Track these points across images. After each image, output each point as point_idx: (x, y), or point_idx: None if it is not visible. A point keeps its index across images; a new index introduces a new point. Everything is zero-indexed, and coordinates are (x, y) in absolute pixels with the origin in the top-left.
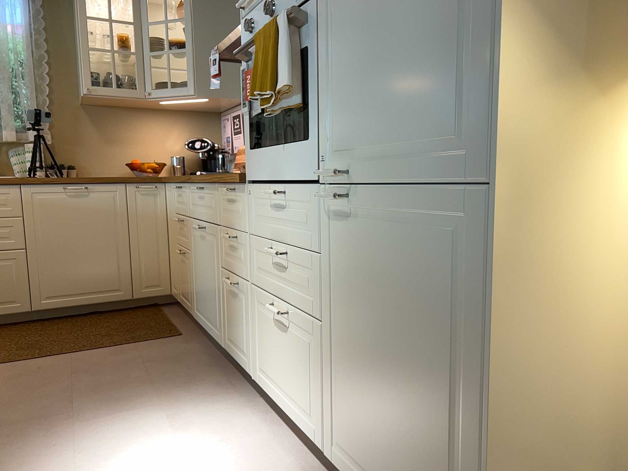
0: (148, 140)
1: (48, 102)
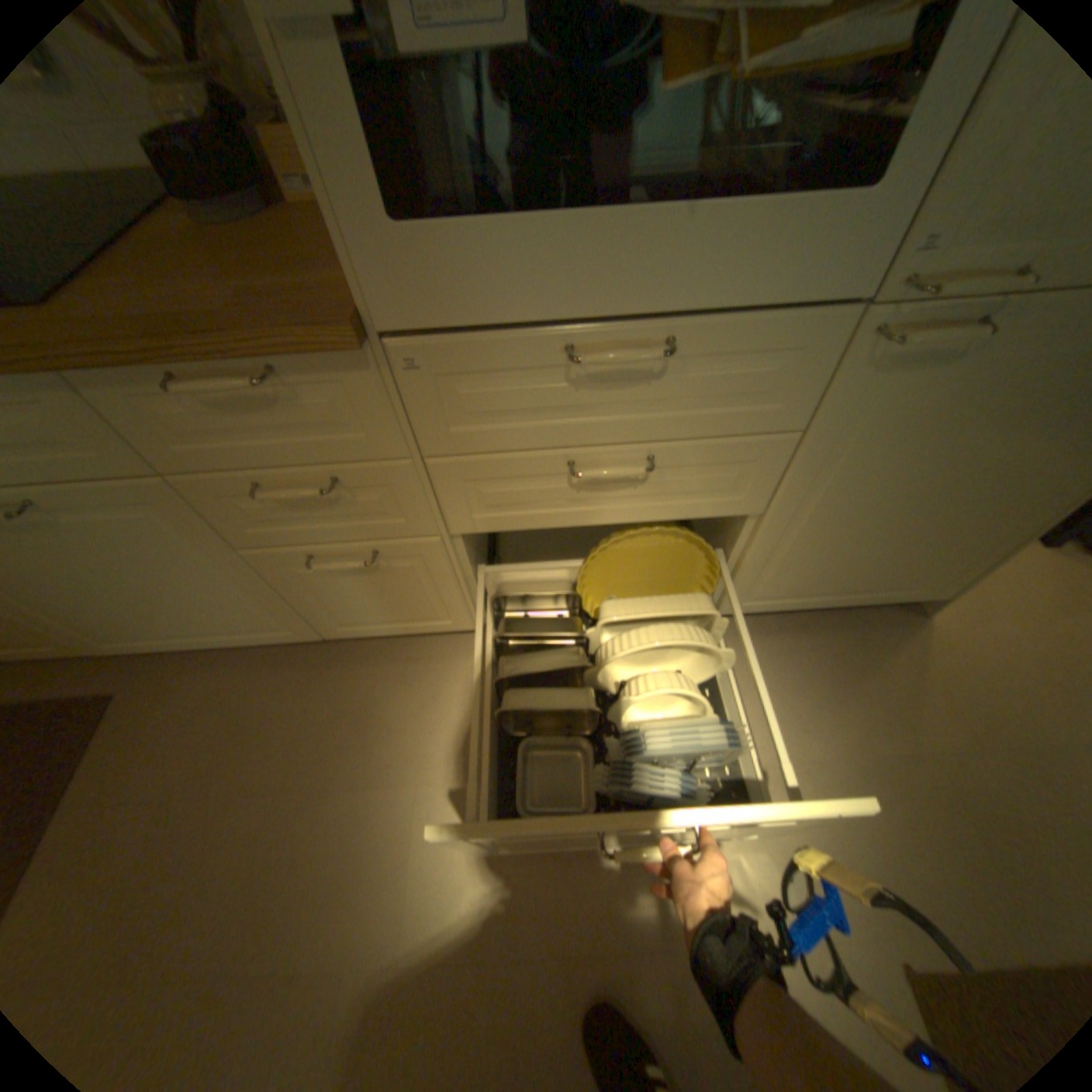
0: None
1: None
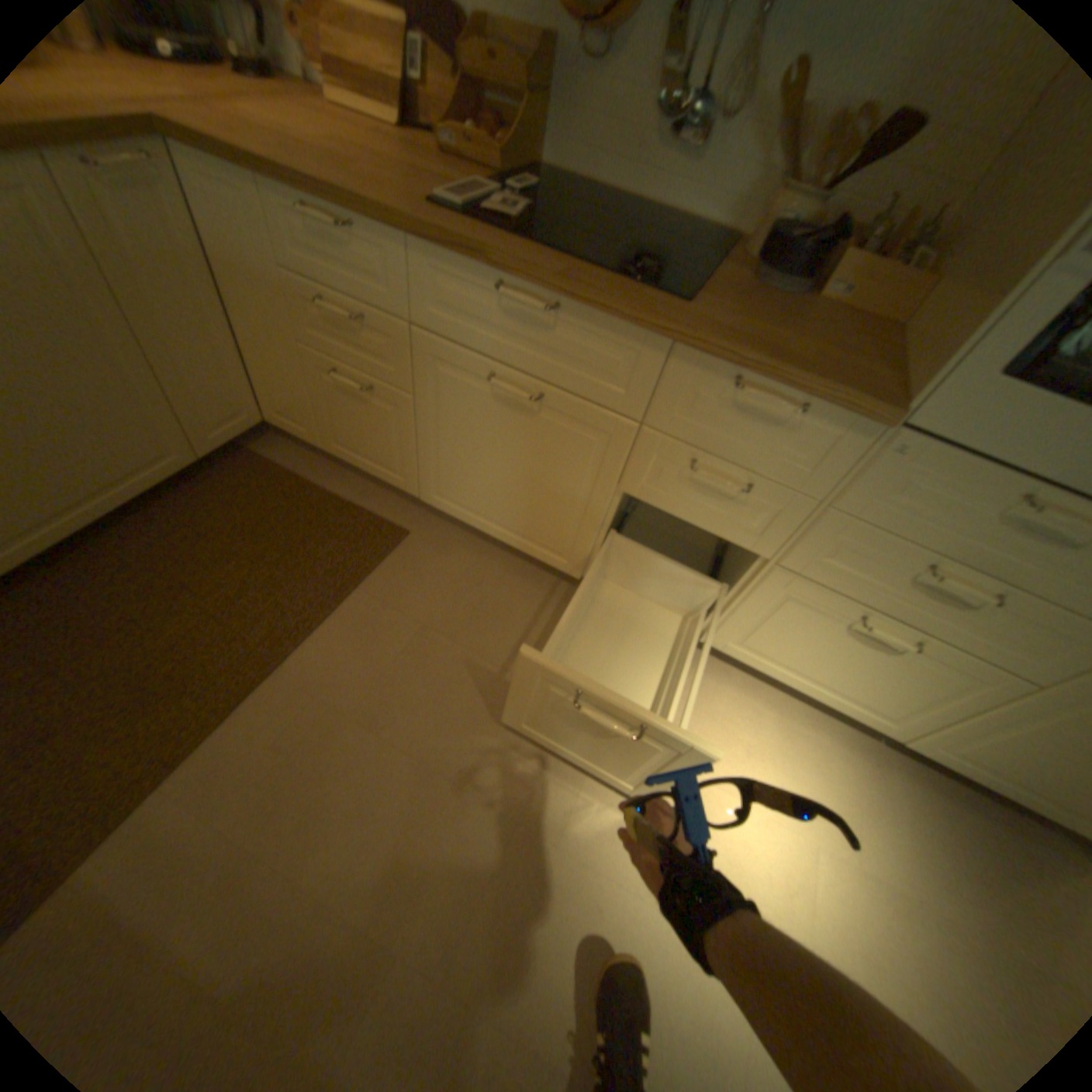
0: None
1: None
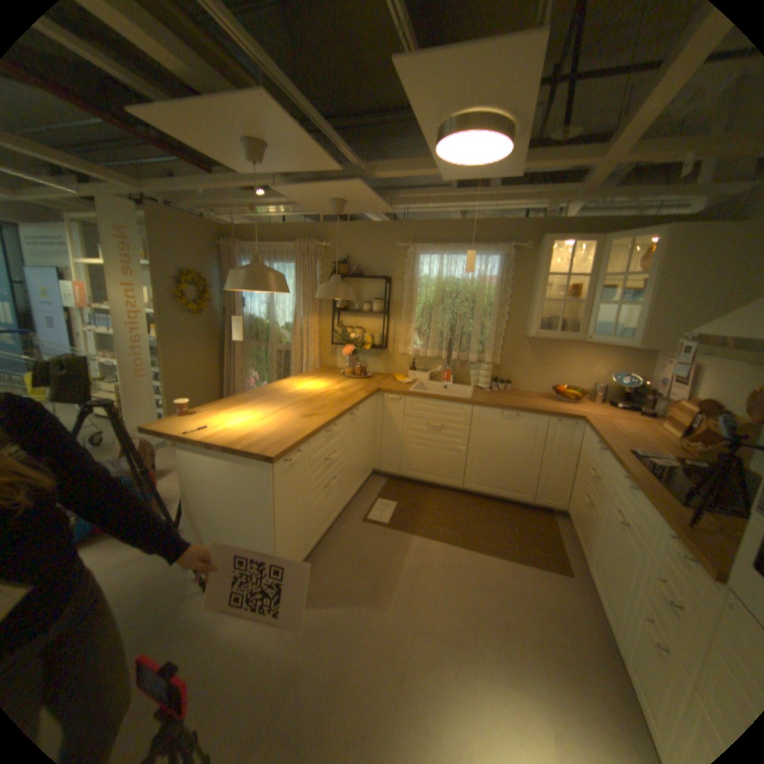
0: (575, 366)
1: (502, 333)
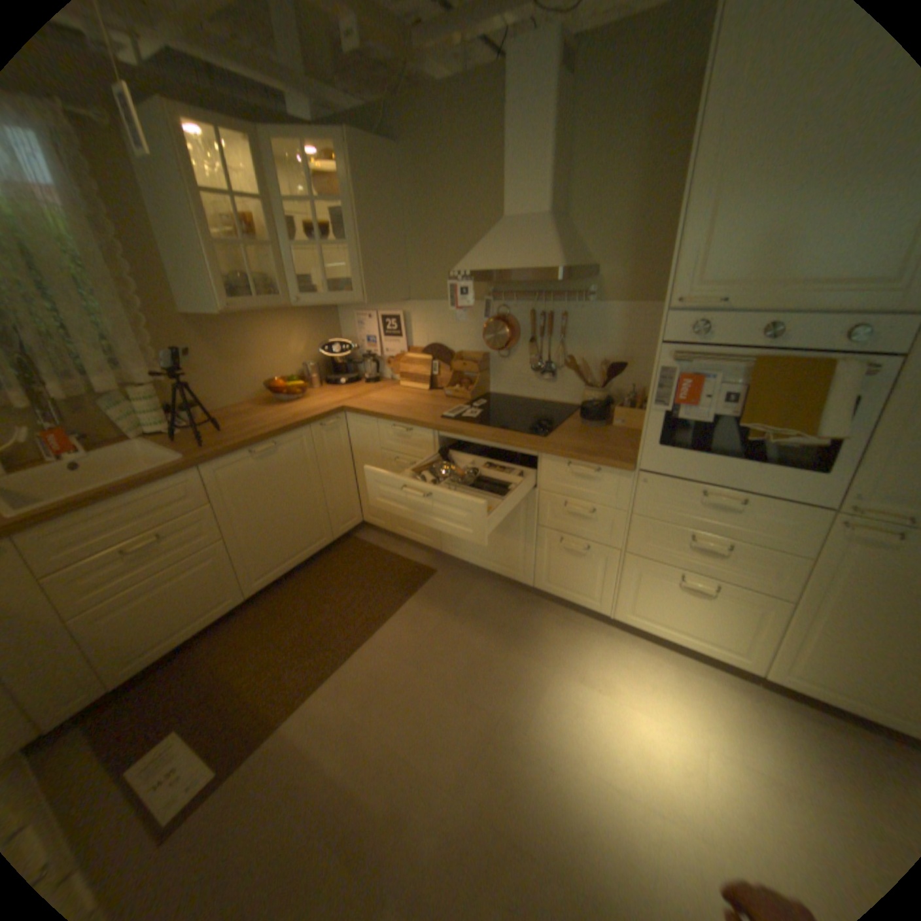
0: (269, 349)
1: (137, 320)
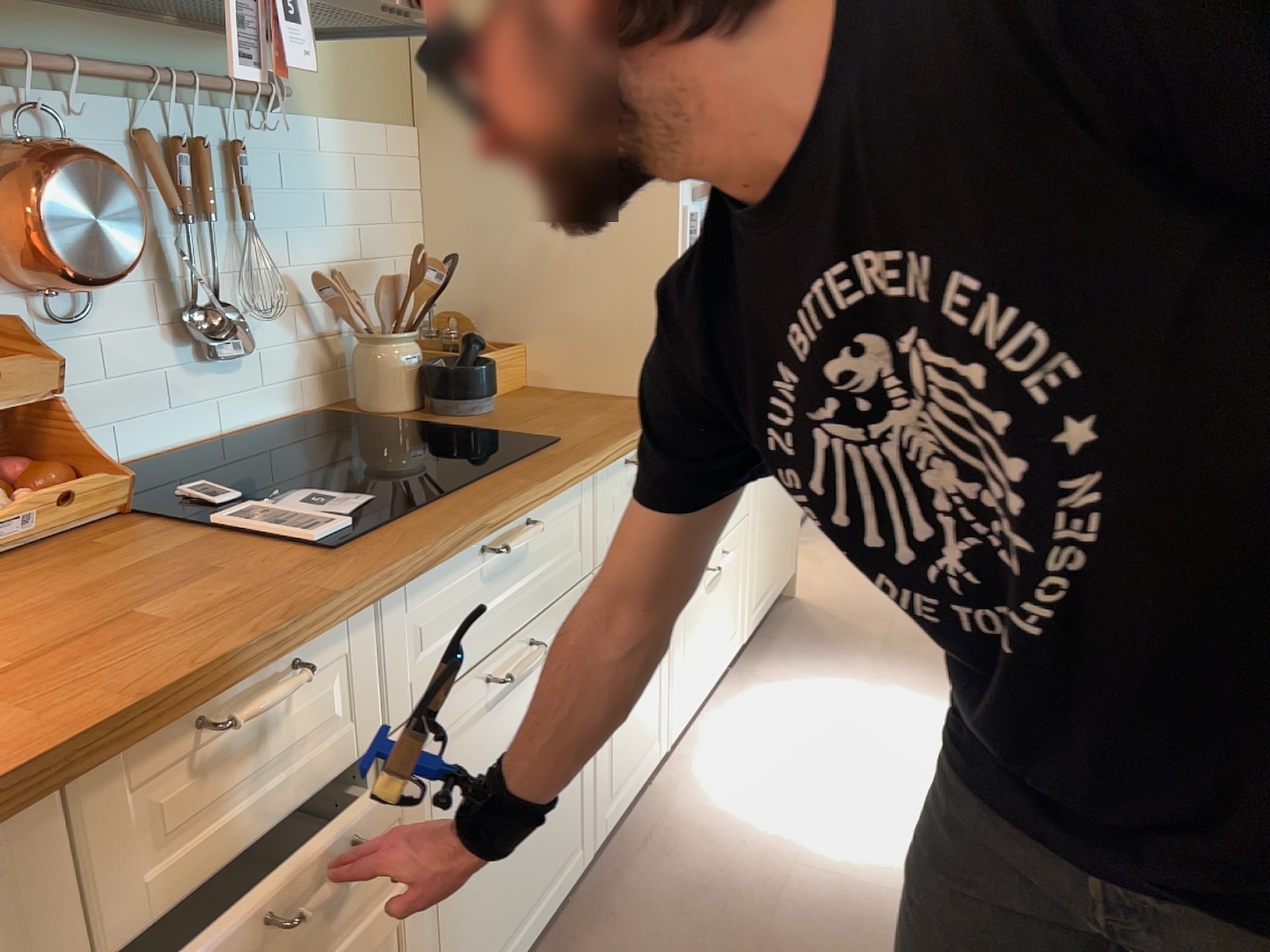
0: None
1: None
